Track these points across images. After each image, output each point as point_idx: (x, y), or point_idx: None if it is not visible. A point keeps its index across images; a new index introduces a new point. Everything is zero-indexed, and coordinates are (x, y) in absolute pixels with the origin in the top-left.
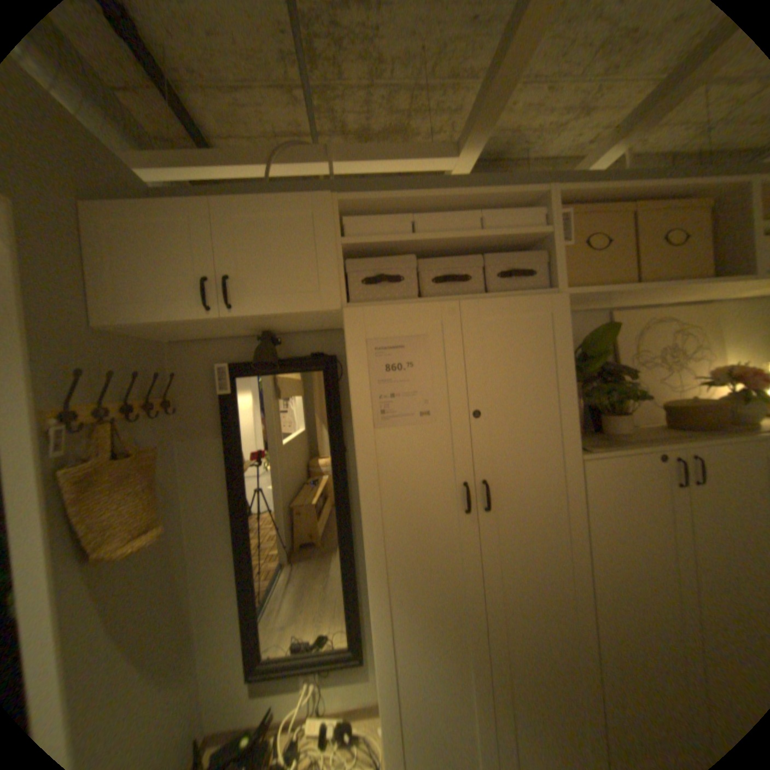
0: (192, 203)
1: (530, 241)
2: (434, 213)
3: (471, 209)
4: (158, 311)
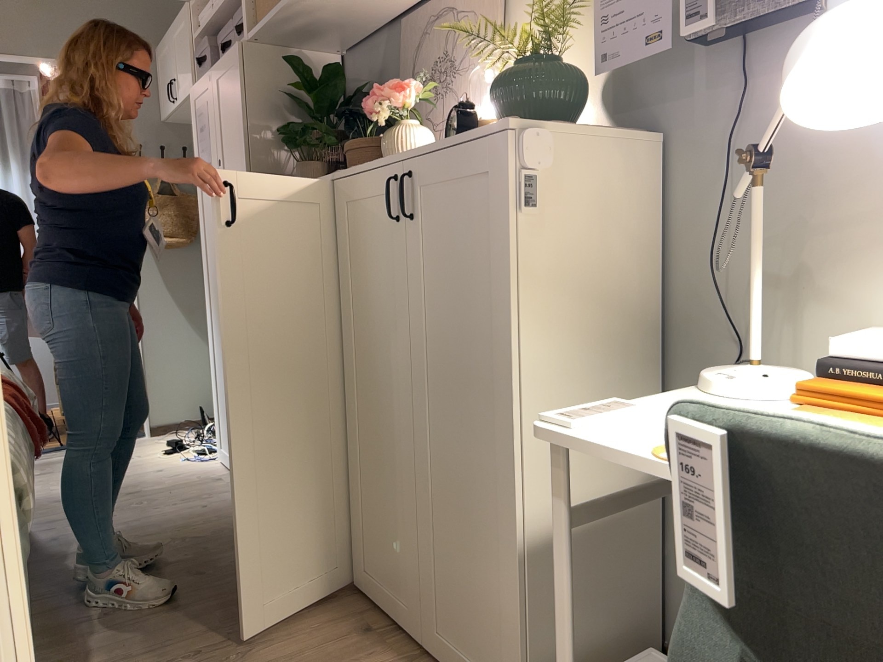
0: (166, 35)
1: None
2: None
3: None
4: (167, 107)
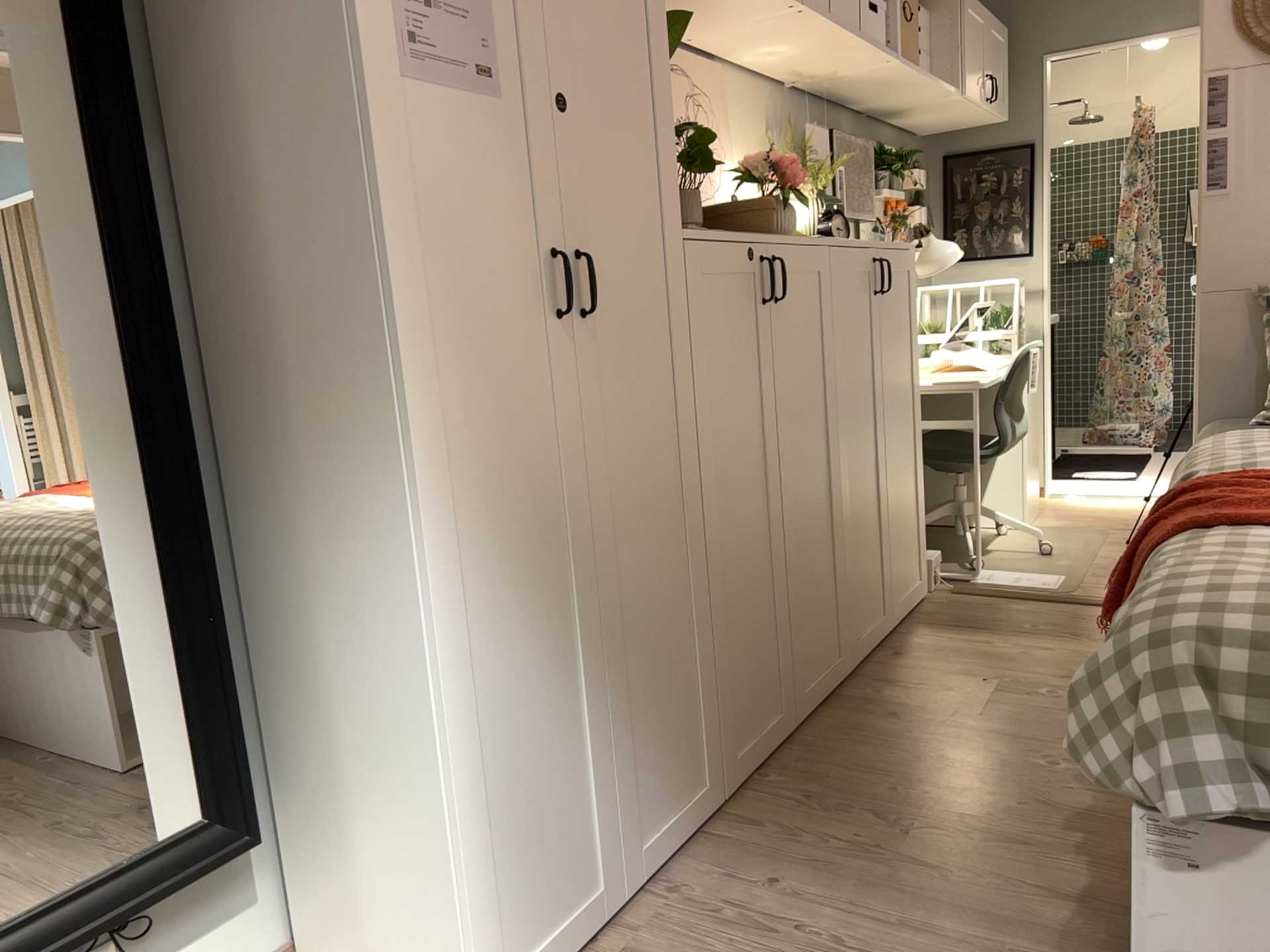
0: None
1: None
2: None
3: None
4: None
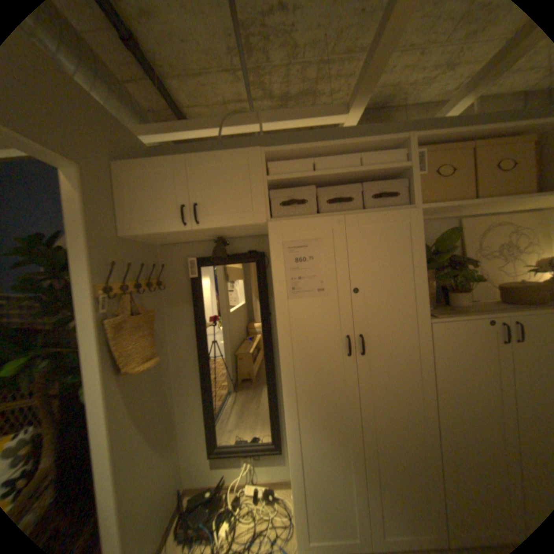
0: (176, 159)
1: (396, 172)
2: (329, 156)
3: (354, 152)
4: (157, 226)
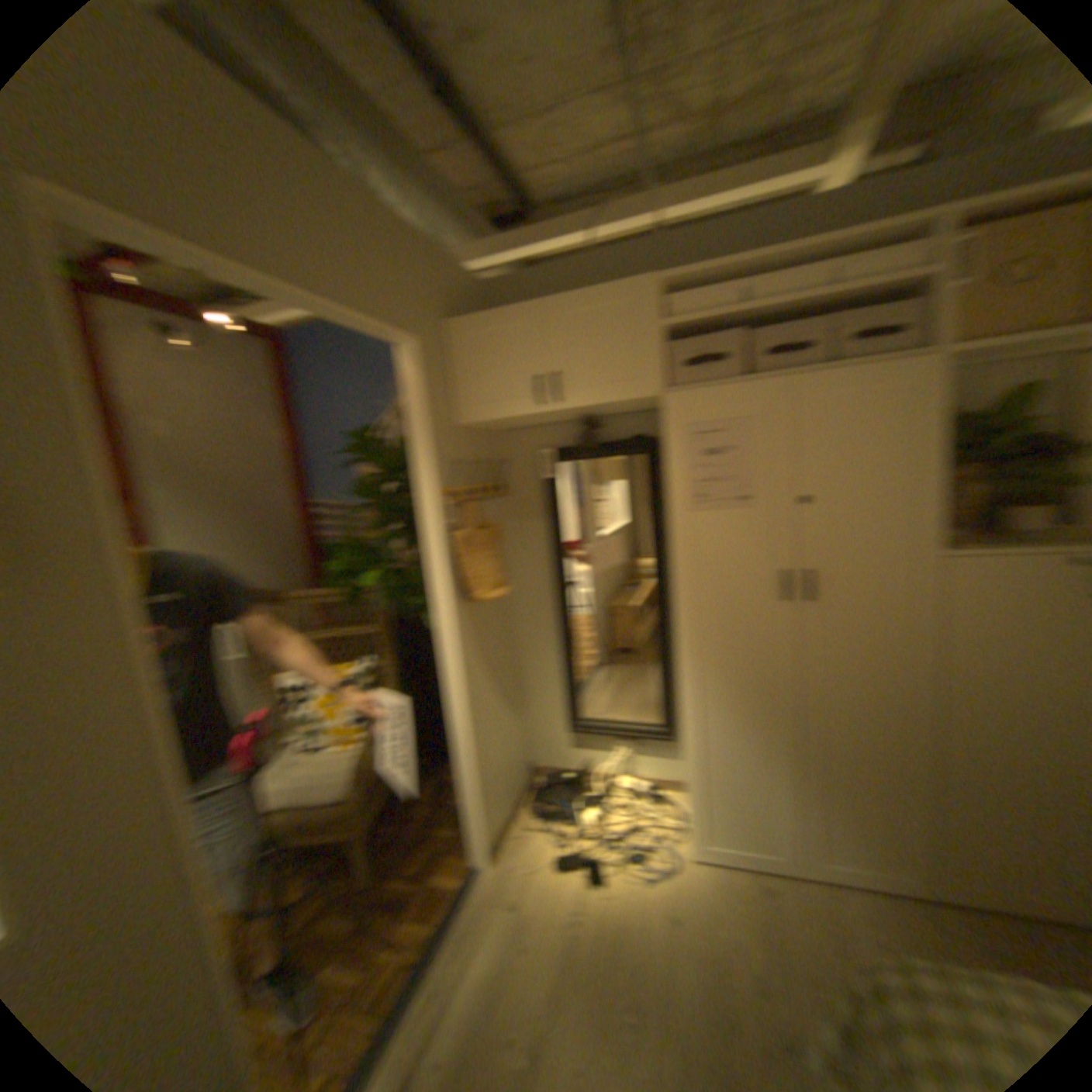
0: (531, 309)
1: (909, 285)
2: (778, 267)
3: (828, 255)
4: (508, 409)
